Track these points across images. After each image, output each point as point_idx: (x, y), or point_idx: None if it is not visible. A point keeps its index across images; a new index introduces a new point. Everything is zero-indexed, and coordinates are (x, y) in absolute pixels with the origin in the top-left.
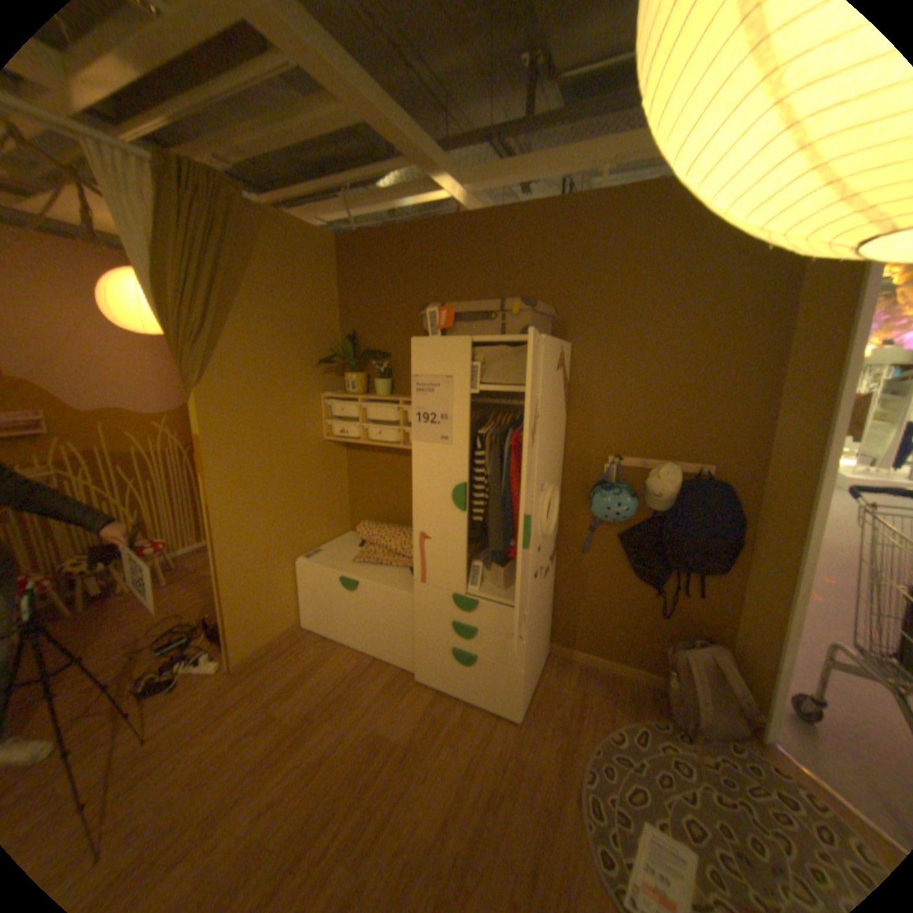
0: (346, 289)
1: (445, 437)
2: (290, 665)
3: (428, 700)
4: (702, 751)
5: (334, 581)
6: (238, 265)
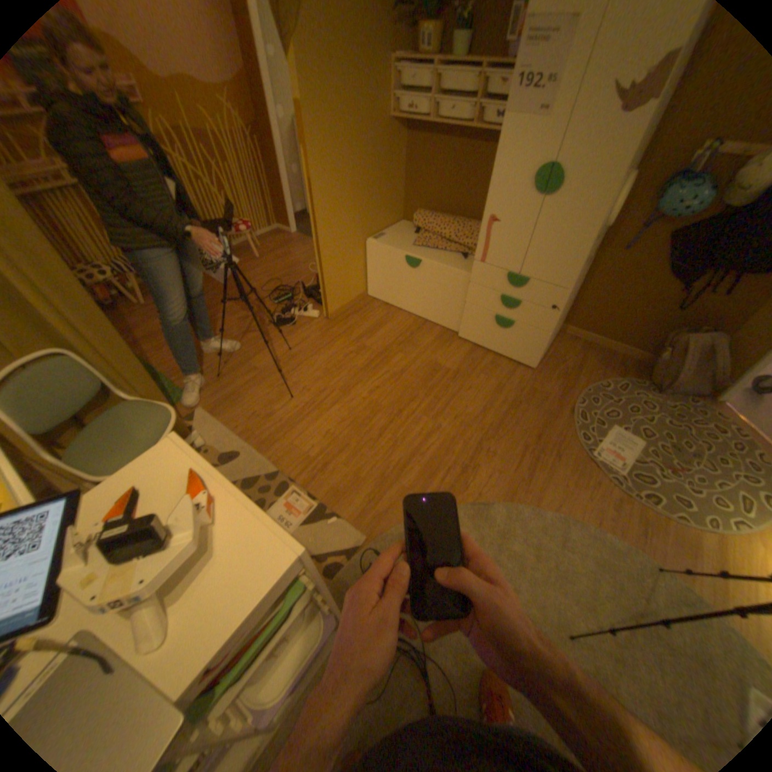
0: None
1: (545, 106)
2: (366, 318)
3: (467, 349)
4: (666, 398)
5: (398, 259)
6: None
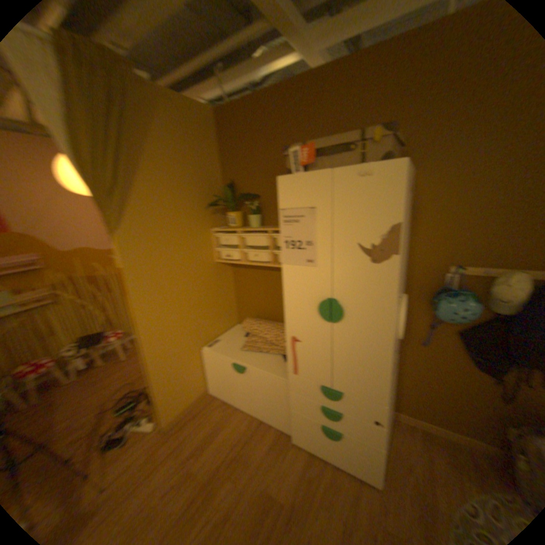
0: (223, 148)
1: (309, 259)
2: (201, 425)
3: (303, 461)
4: None
5: (227, 365)
6: (137, 133)
